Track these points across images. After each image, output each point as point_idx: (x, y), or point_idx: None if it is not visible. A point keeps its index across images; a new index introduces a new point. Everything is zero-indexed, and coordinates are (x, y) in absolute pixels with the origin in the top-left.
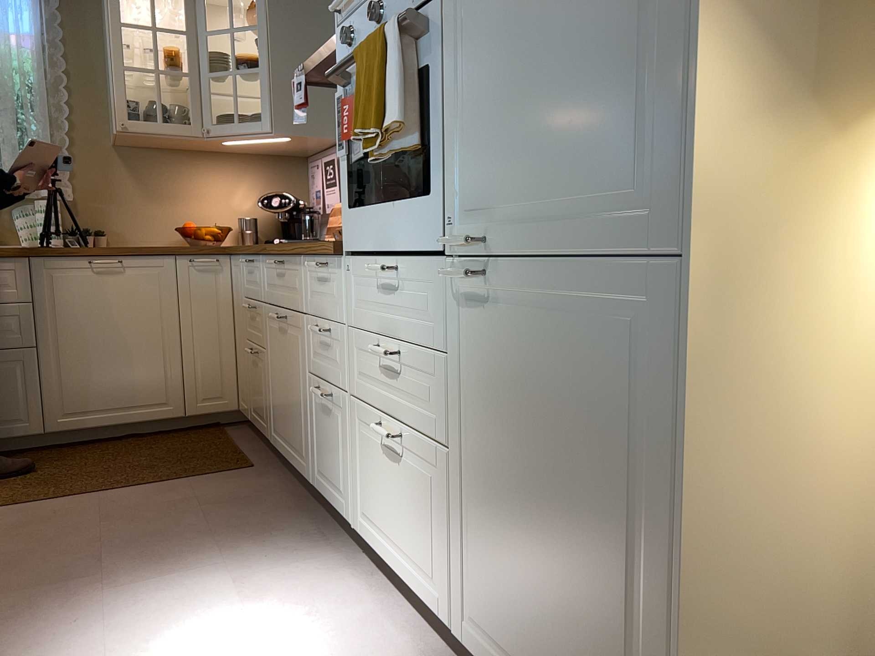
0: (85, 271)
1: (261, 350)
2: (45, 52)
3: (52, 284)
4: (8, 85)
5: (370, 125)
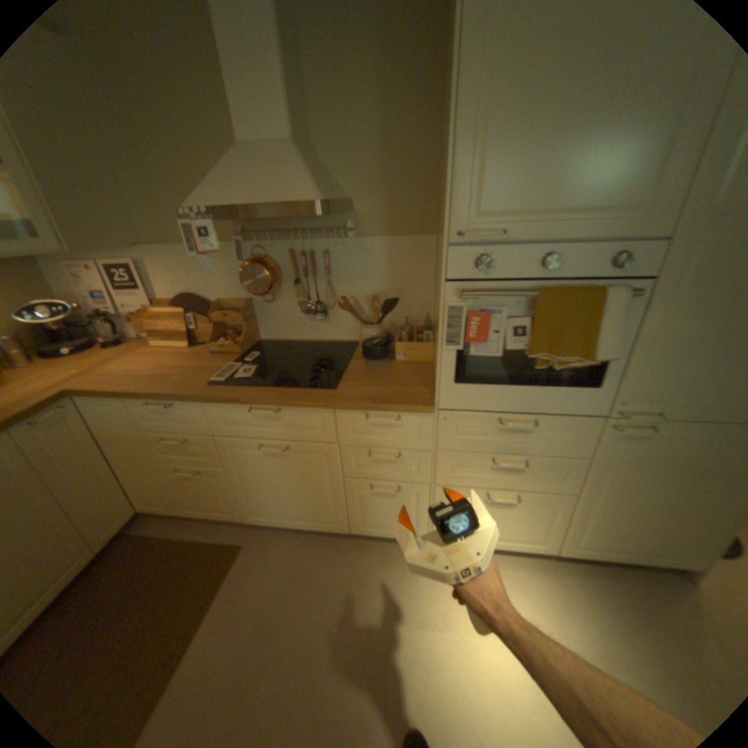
0: None
1: (209, 470)
2: None
3: None
4: None
5: (567, 353)
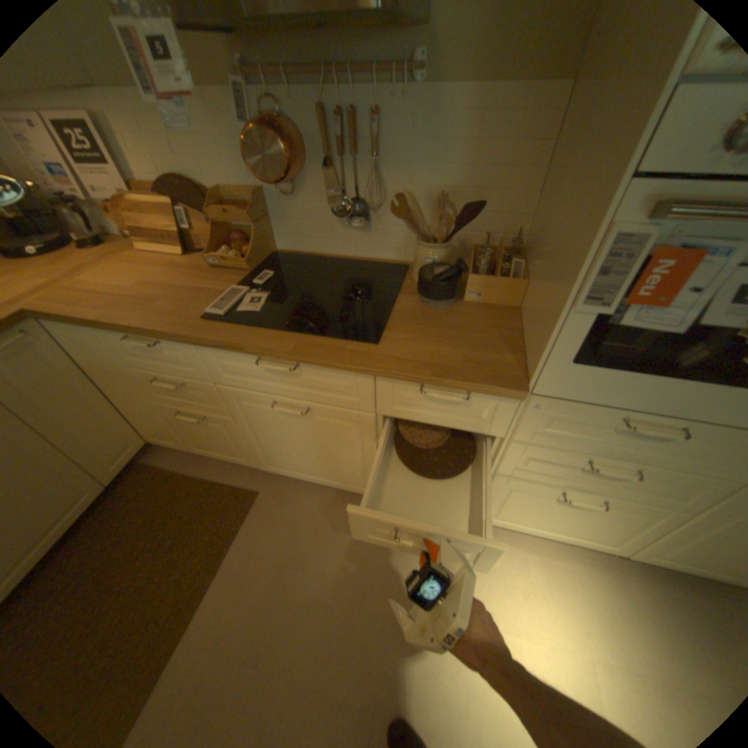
0: None
1: (215, 416)
2: None
3: None
4: None
5: None
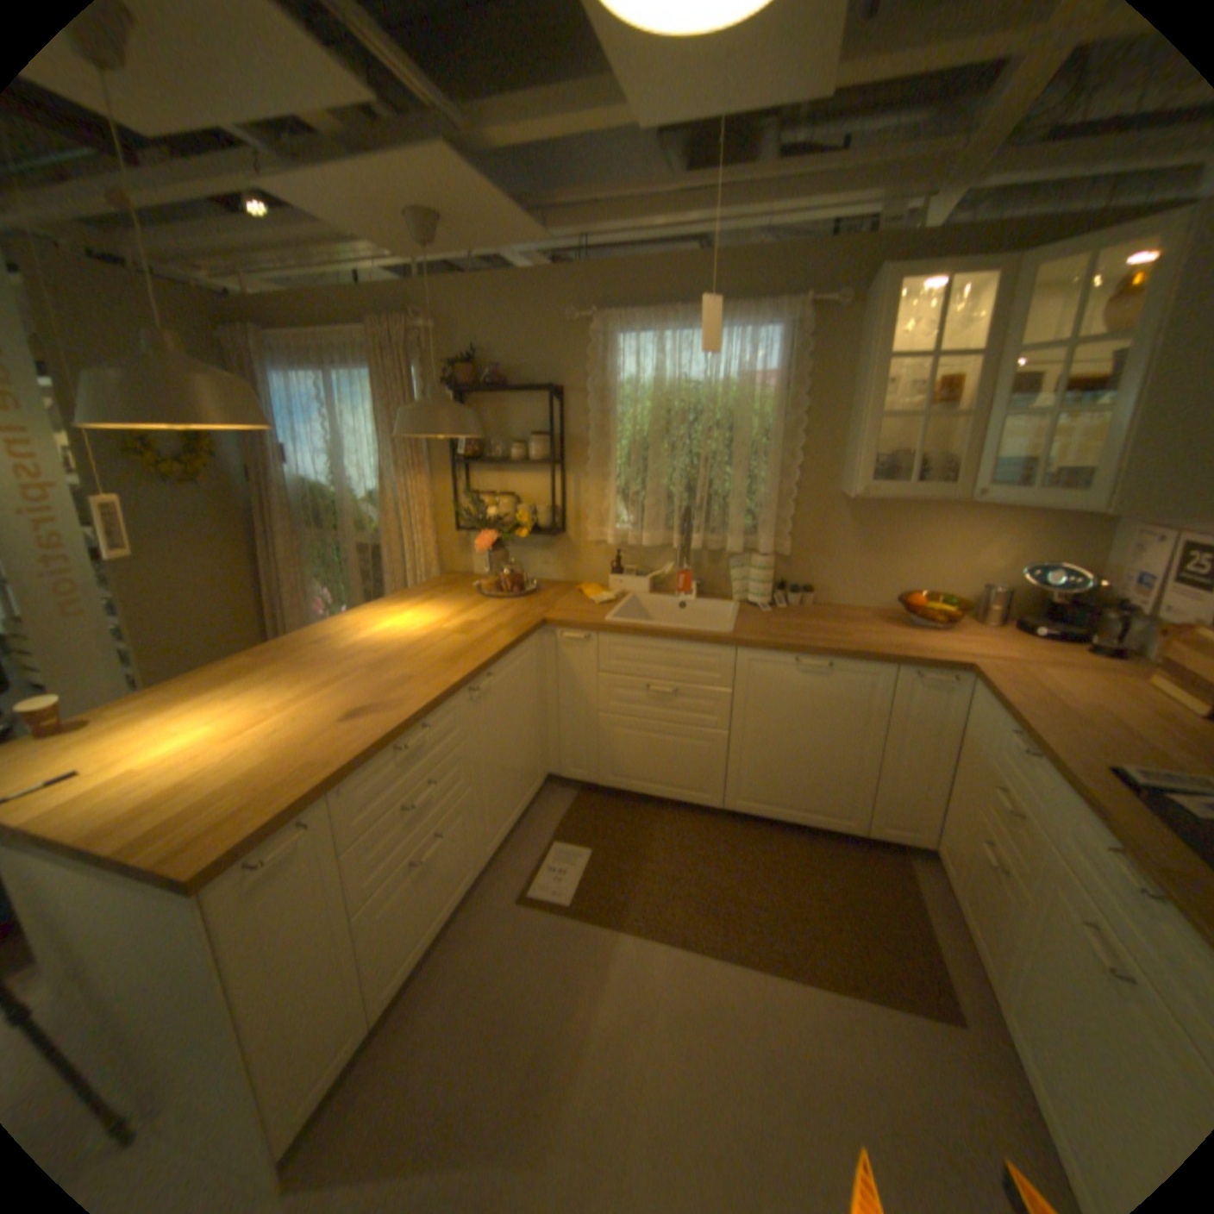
0: (790, 668)
1: (1019, 884)
2: (788, 388)
3: (754, 675)
4: (745, 435)
5: None
